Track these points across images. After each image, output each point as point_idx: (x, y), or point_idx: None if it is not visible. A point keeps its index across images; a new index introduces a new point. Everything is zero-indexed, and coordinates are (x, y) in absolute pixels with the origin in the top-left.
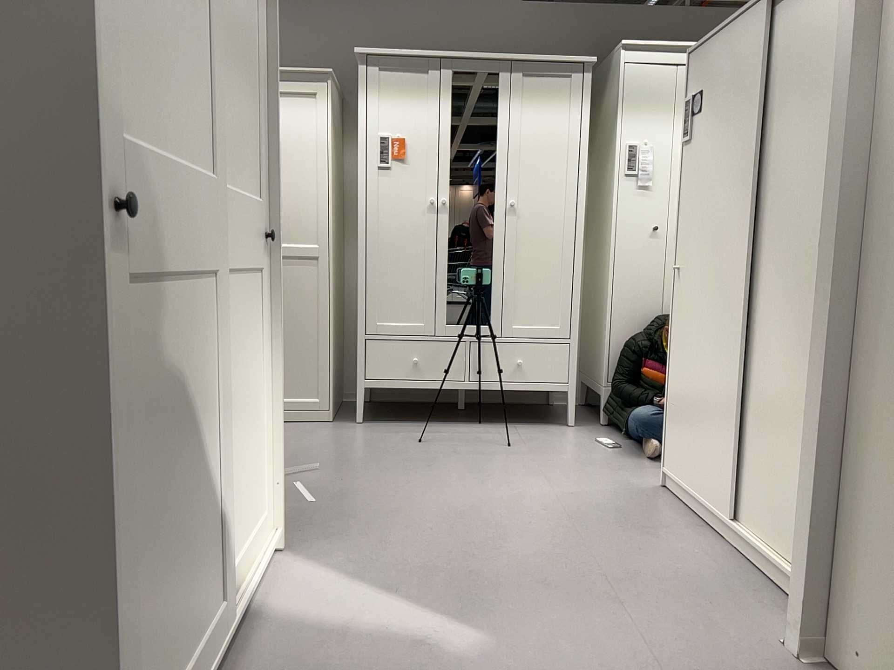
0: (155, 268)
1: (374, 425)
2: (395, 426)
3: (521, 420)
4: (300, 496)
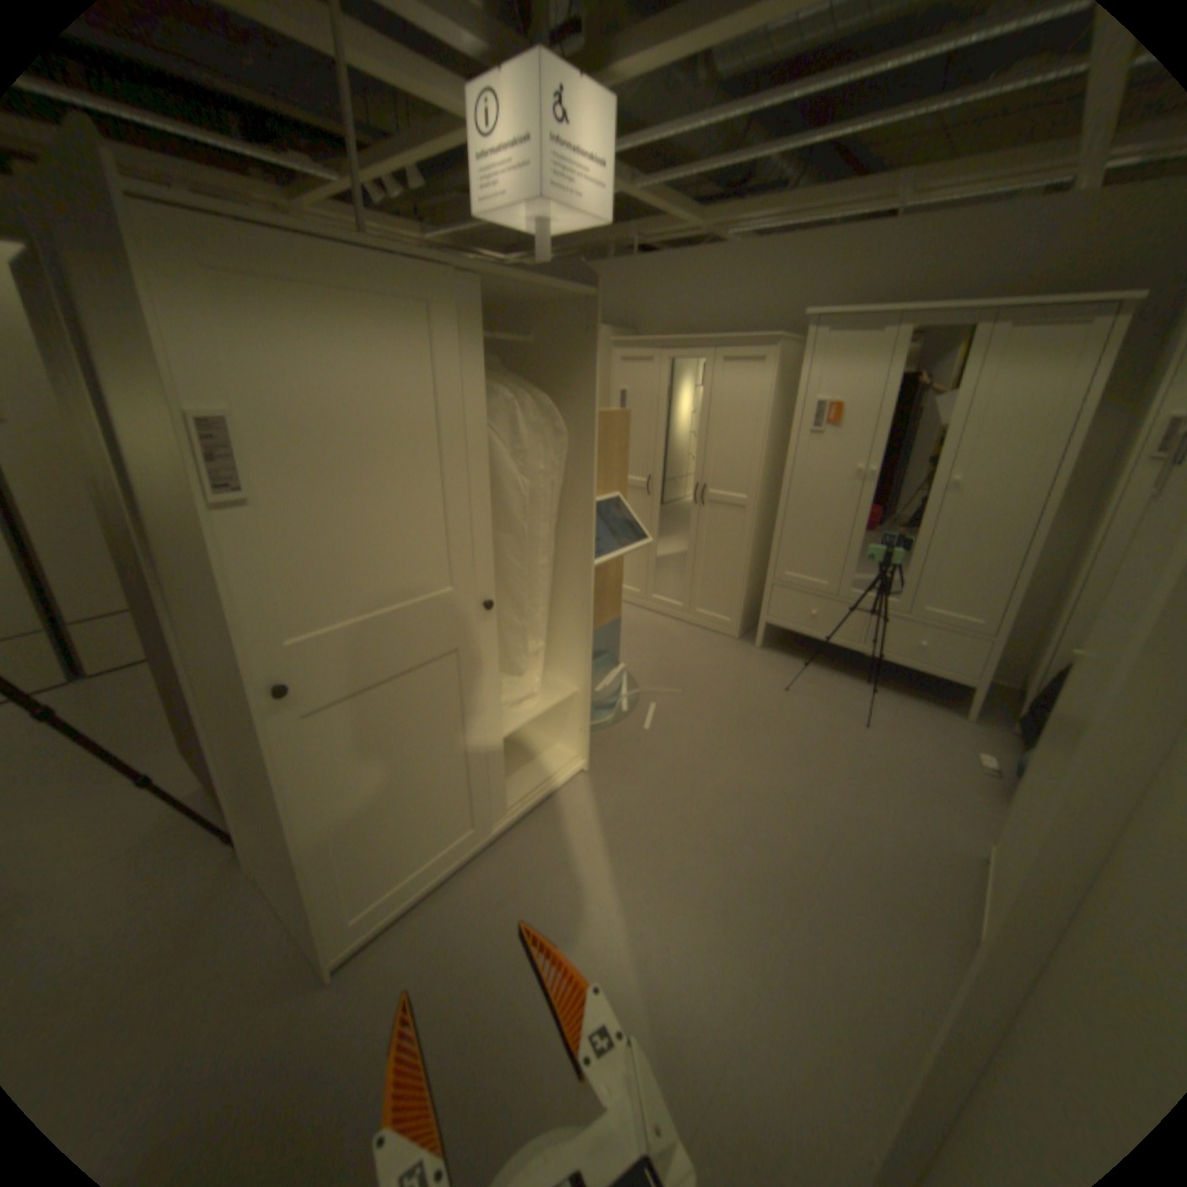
0: (361, 684)
1: (767, 655)
2: (784, 660)
3: (917, 692)
4: (645, 718)
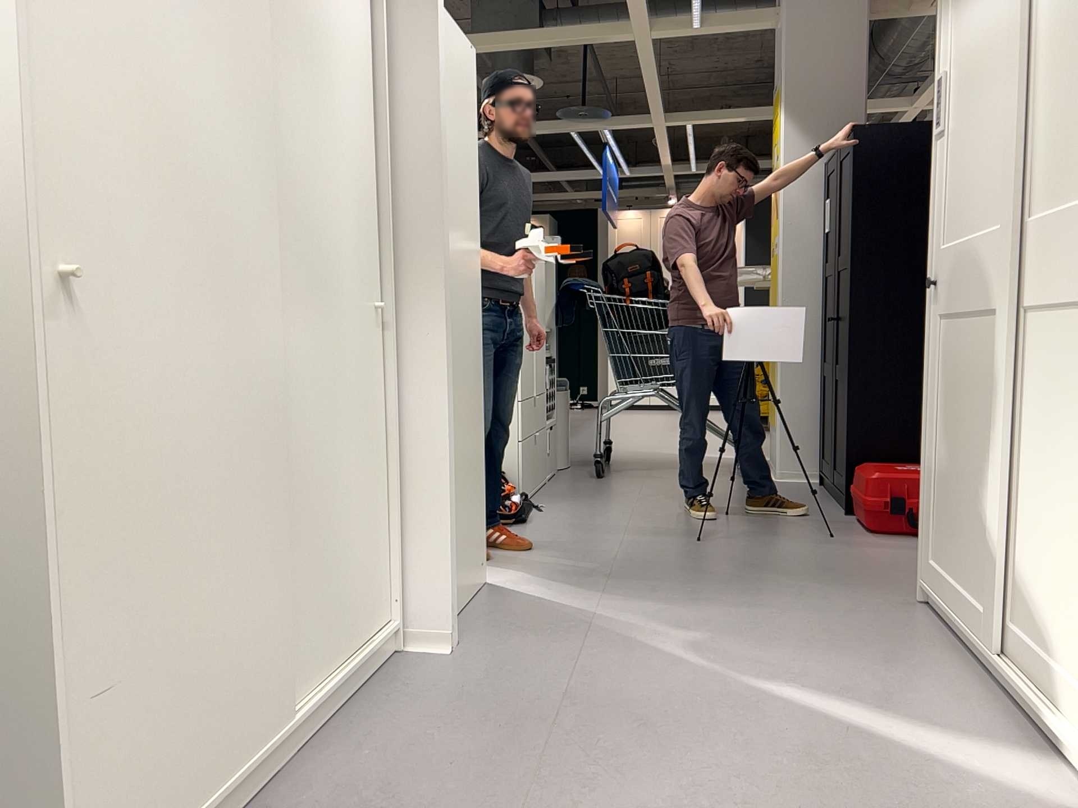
0: (951, 308)
1: None
2: None
3: None
4: None
